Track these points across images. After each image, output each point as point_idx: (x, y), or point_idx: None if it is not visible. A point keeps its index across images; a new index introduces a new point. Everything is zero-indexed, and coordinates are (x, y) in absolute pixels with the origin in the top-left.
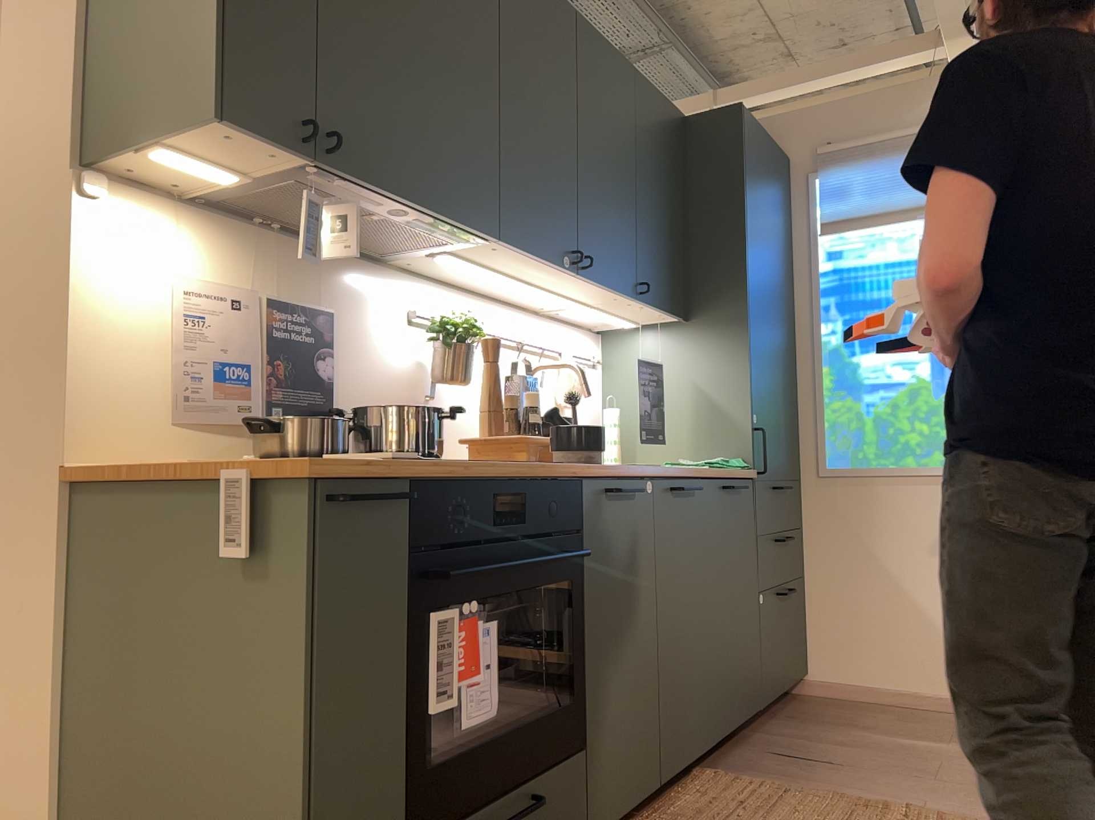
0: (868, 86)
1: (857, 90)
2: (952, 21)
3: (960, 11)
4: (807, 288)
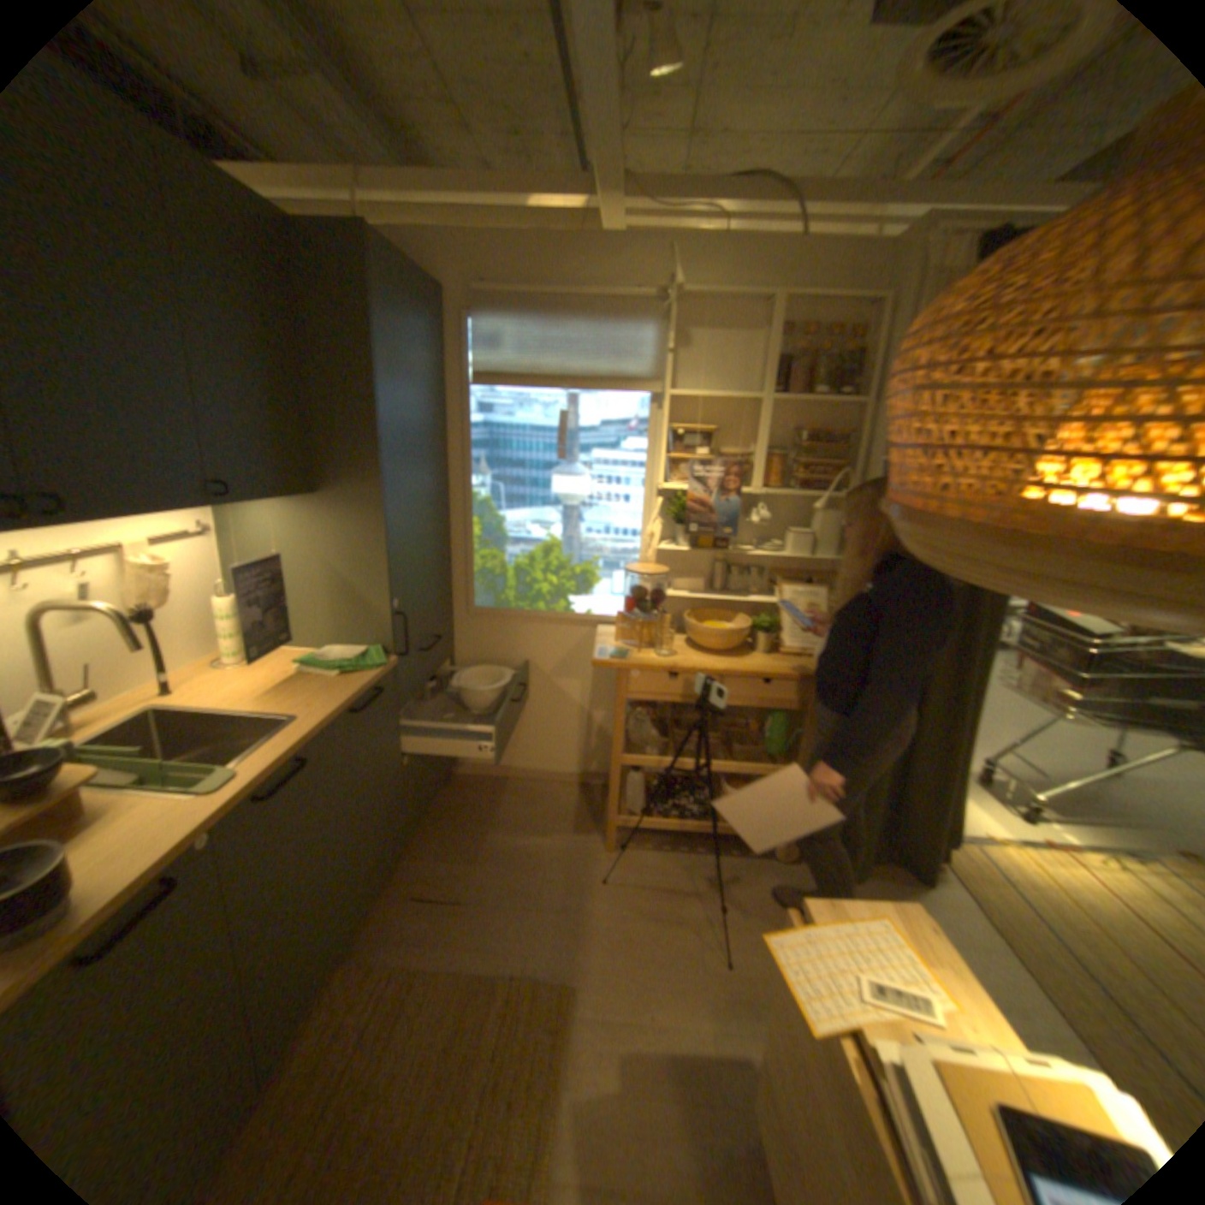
0: (530, 213)
1: (519, 213)
2: (612, 173)
3: (620, 164)
4: (461, 439)
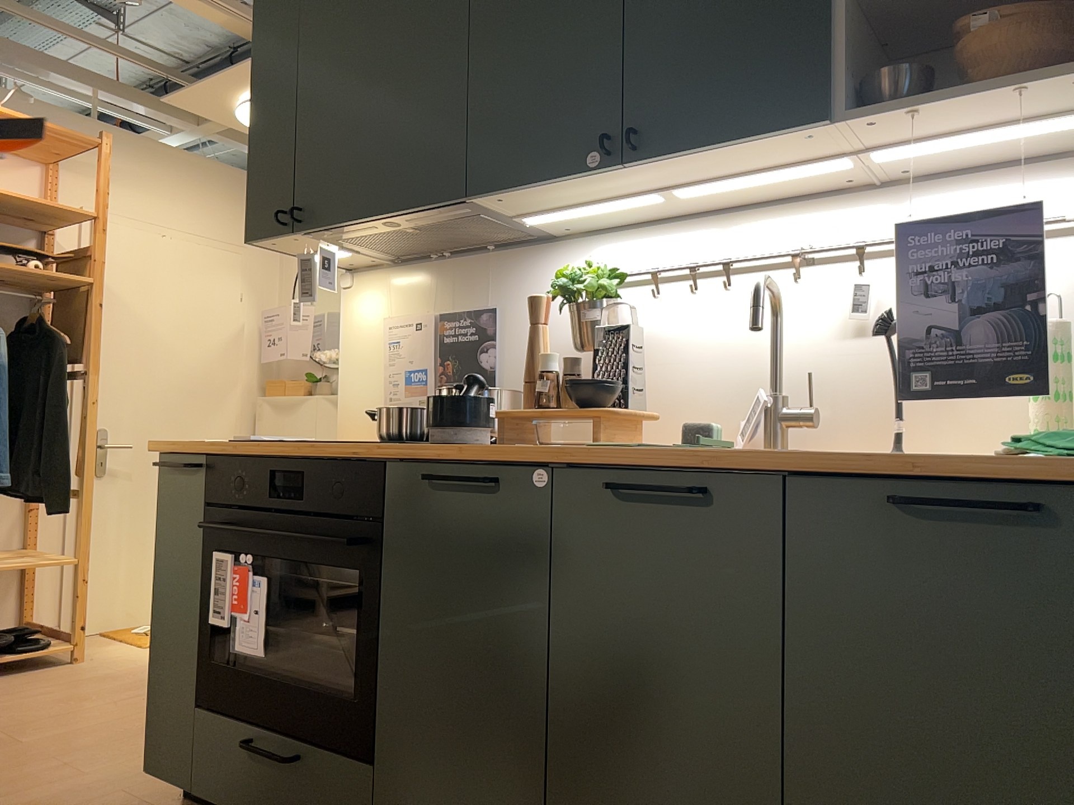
0: None
1: None
2: None
3: None
4: None
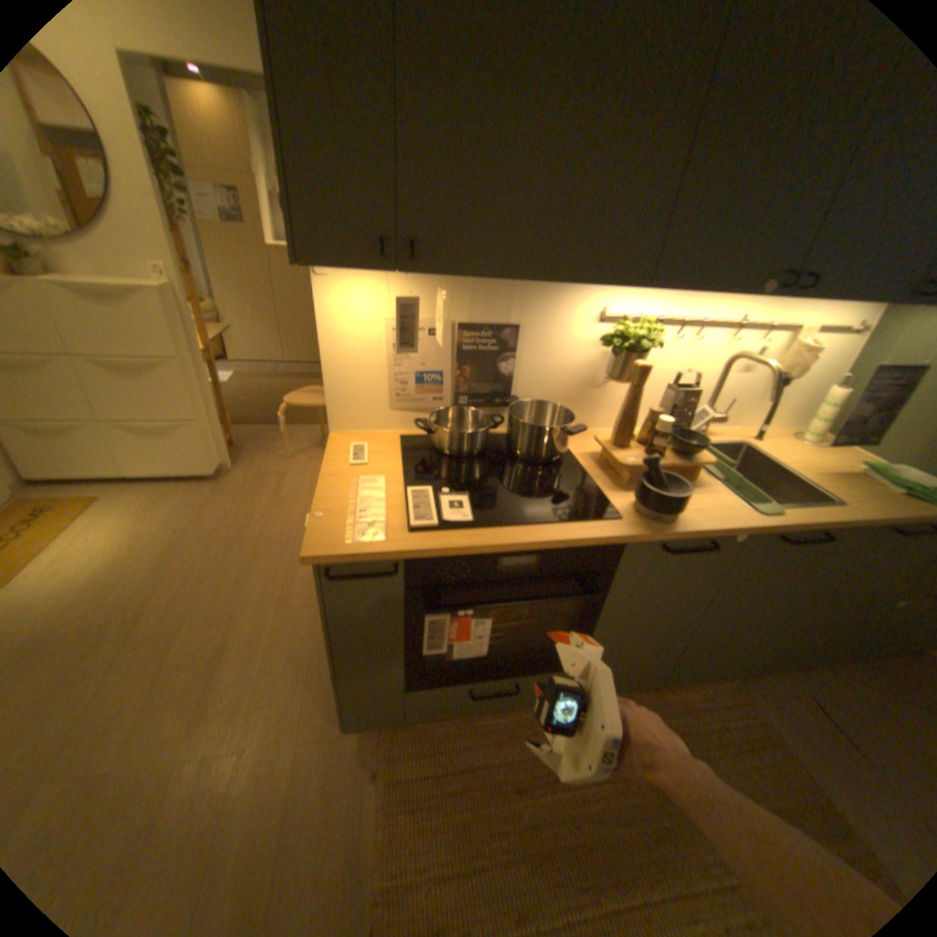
0: None
1: None
2: None
3: None
4: None
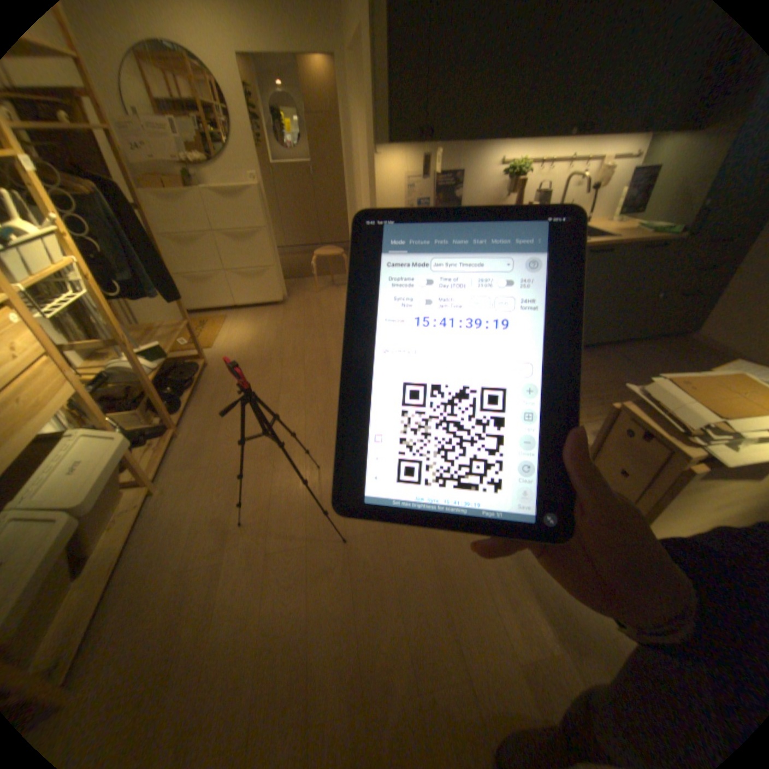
0: None
1: None
2: None
3: None
4: None
